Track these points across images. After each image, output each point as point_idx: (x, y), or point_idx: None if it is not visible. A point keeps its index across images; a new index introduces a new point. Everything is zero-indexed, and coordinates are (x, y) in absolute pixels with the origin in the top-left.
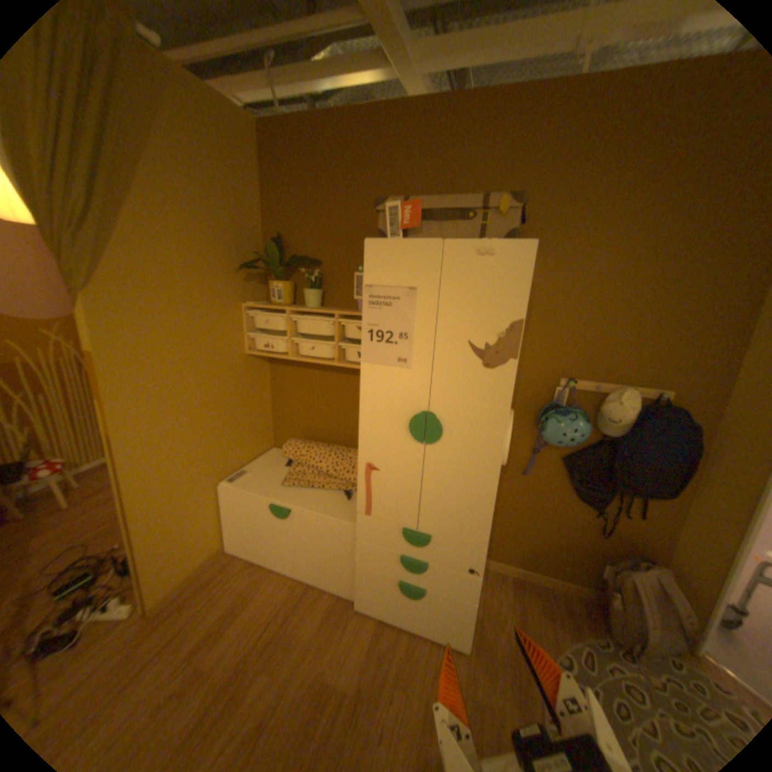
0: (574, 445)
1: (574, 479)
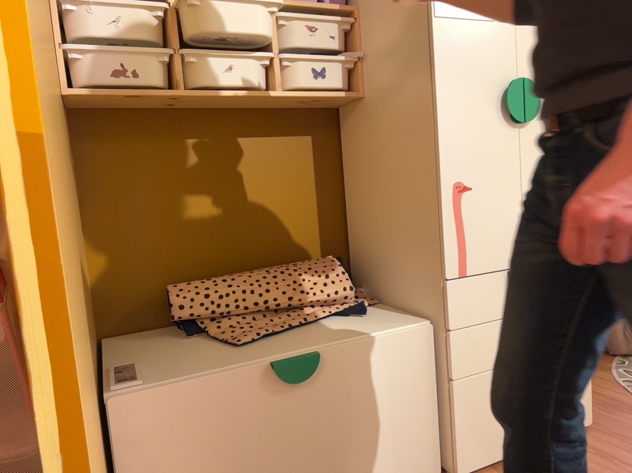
0: None
1: None
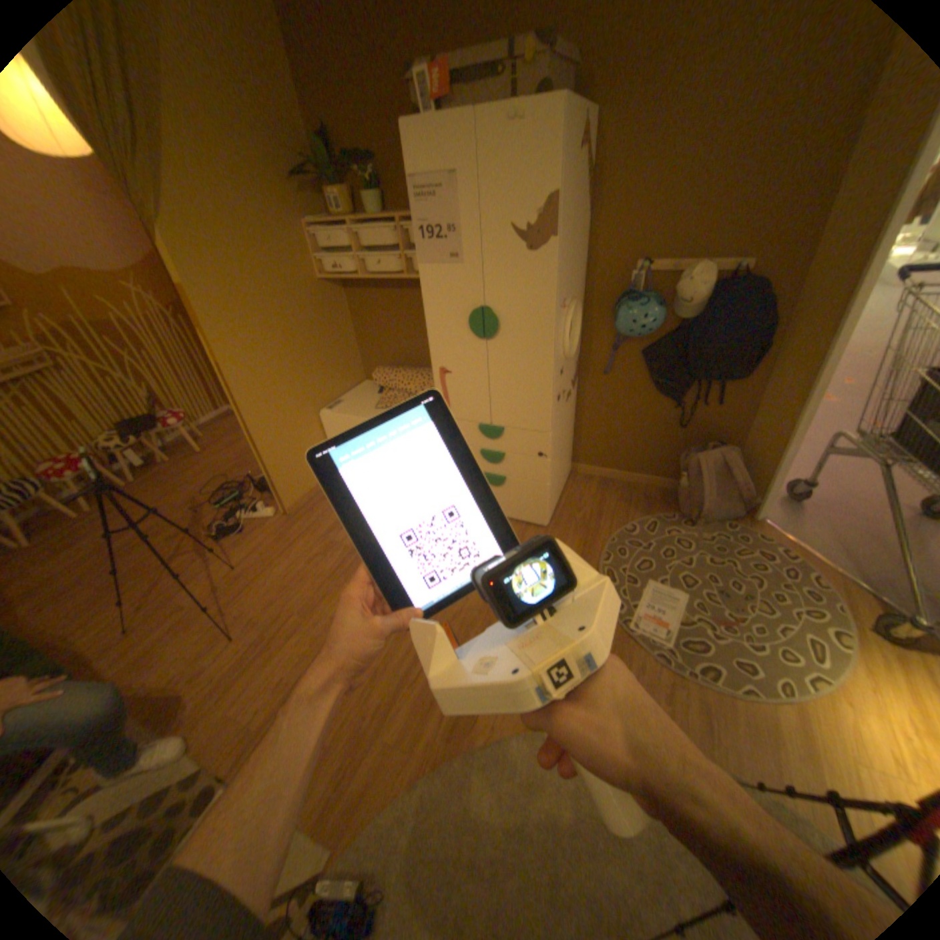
0: (646, 333)
1: (651, 372)
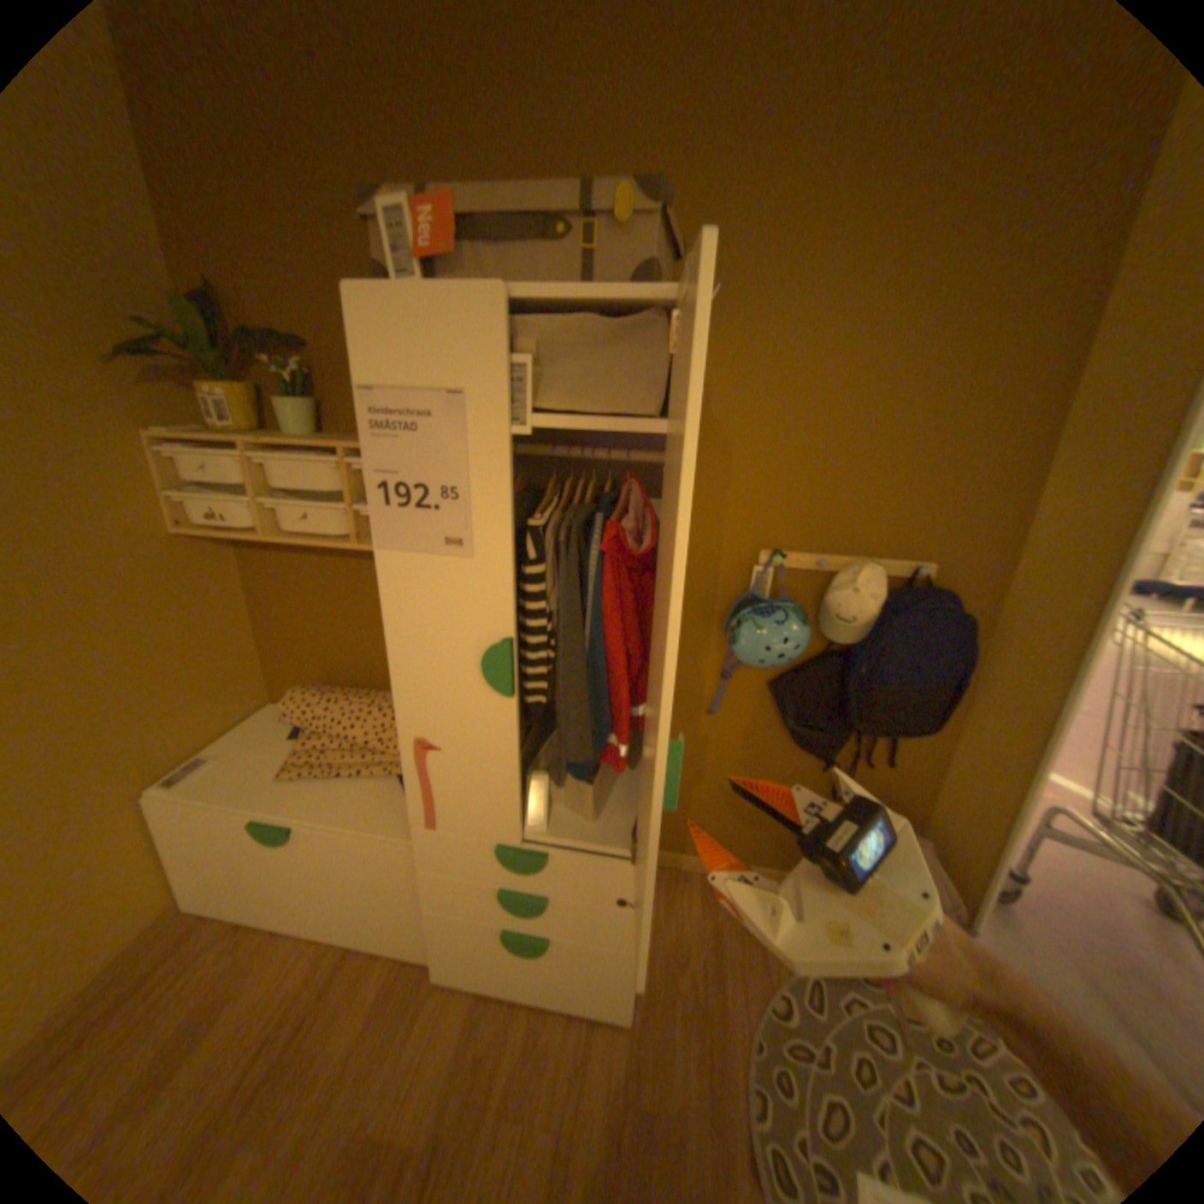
0: (785, 664)
1: (787, 717)
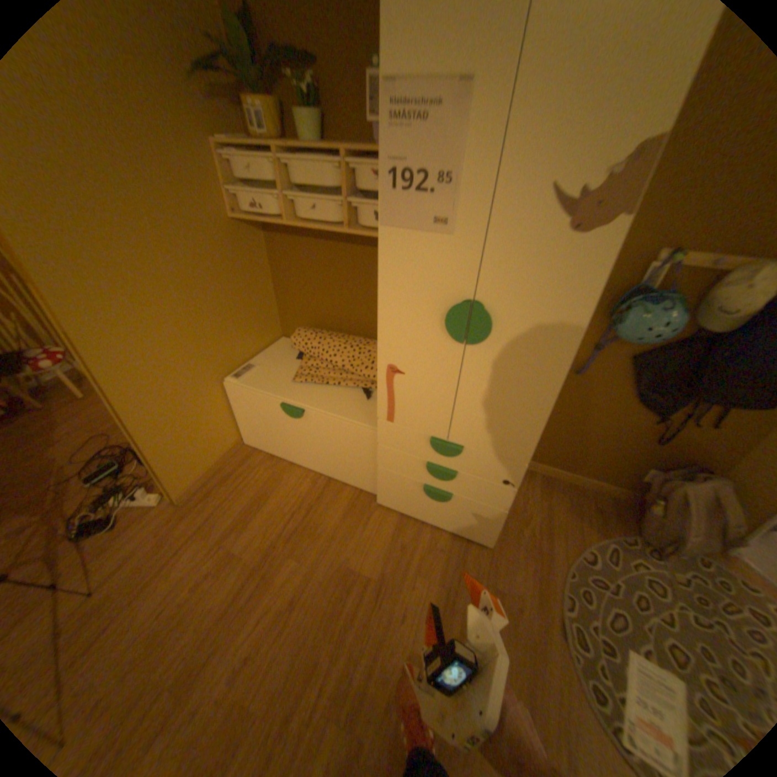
0: (658, 342)
1: (641, 382)
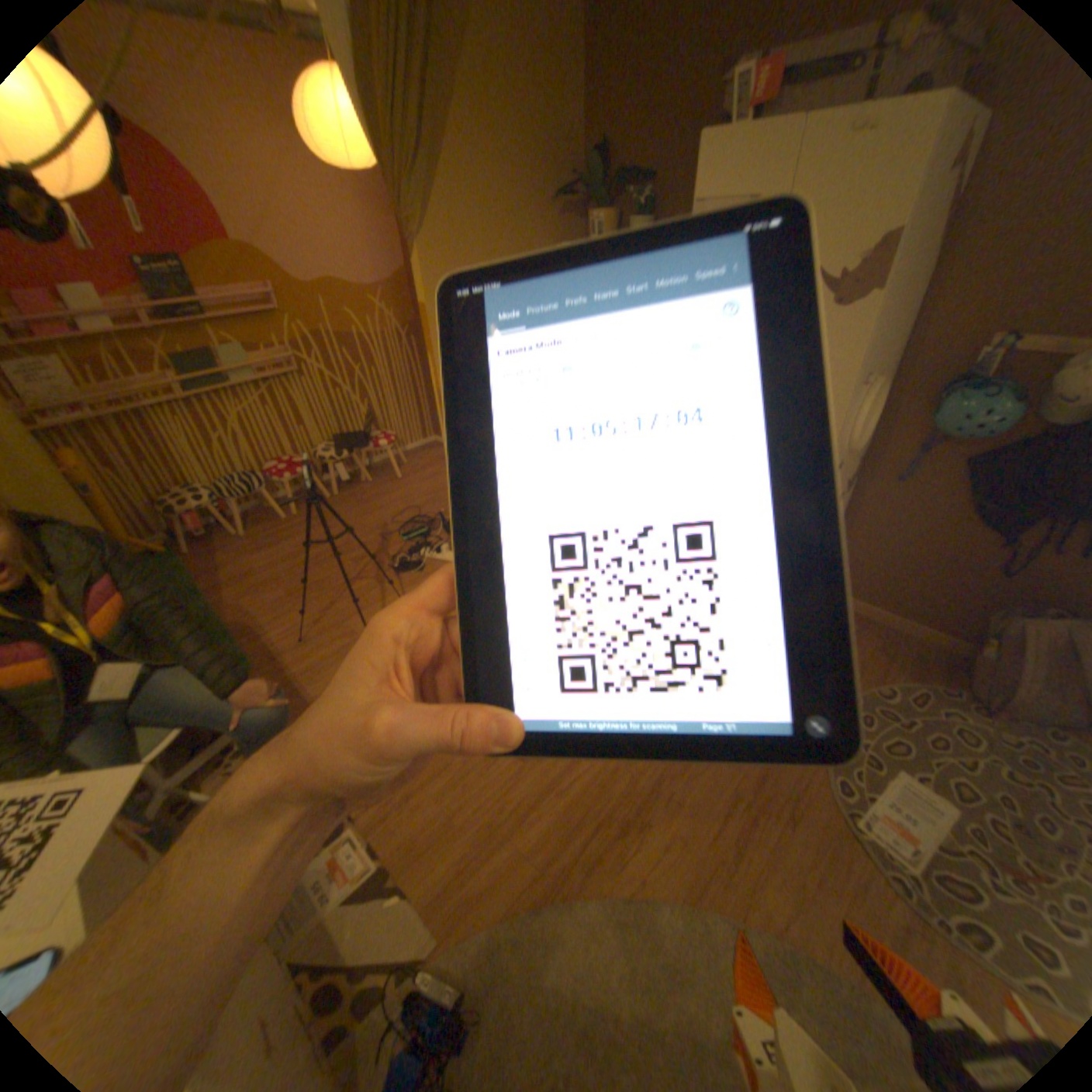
0: (985, 435)
1: (976, 490)
